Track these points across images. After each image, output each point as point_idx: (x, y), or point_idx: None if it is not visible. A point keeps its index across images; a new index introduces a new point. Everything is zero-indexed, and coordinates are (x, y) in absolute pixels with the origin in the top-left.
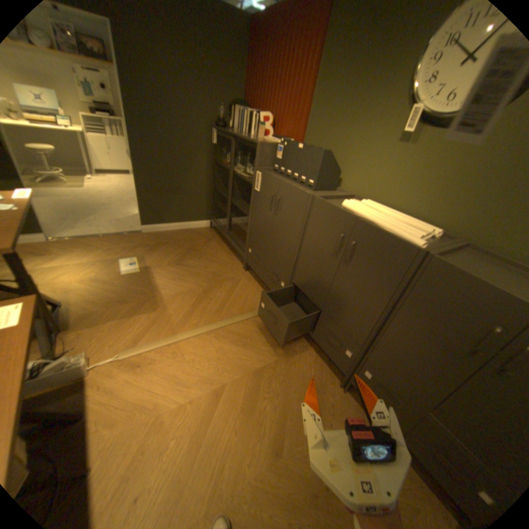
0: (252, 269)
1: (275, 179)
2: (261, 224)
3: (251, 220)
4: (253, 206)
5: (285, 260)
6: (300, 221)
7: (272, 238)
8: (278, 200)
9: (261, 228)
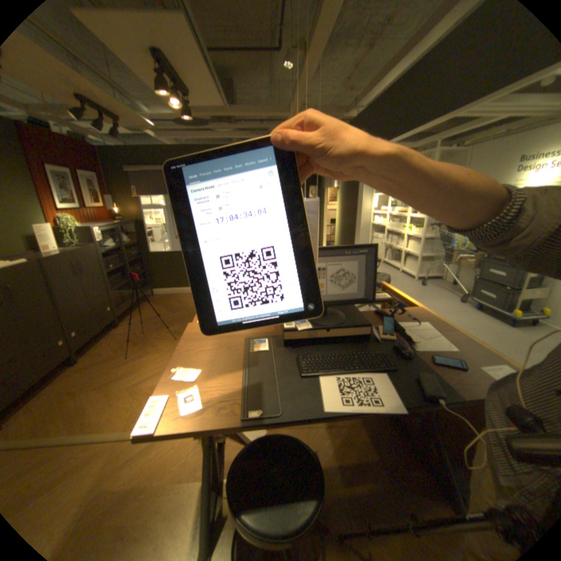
0: None
1: None
2: None
3: None
4: None
5: None
6: None
7: None
8: None
9: None
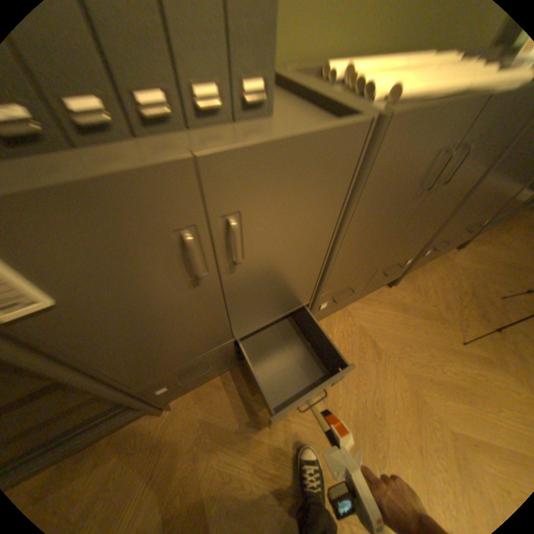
0: (195, 387)
1: (153, 177)
2: (171, 332)
3: (100, 374)
4: (65, 355)
5: (295, 297)
6: (336, 209)
7: (239, 310)
8: (230, 231)
9: (176, 339)
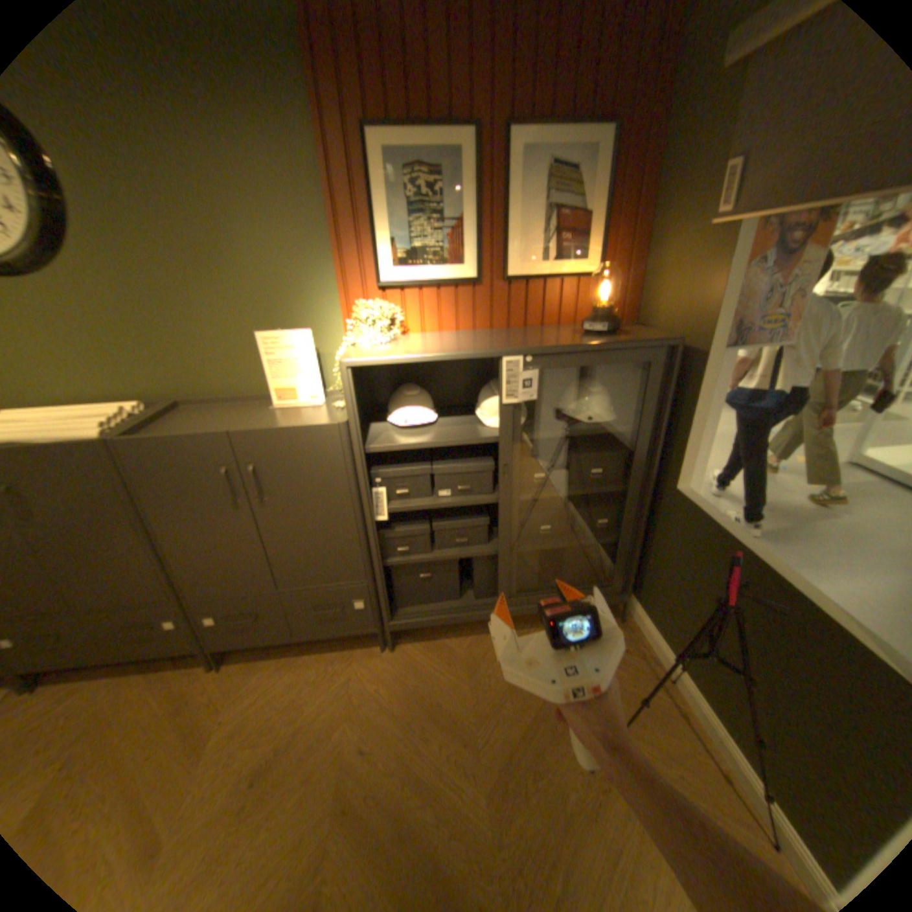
0: None
1: None
2: None
3: None
4: None
5: None
6: None
7: None
8: None
9: None
